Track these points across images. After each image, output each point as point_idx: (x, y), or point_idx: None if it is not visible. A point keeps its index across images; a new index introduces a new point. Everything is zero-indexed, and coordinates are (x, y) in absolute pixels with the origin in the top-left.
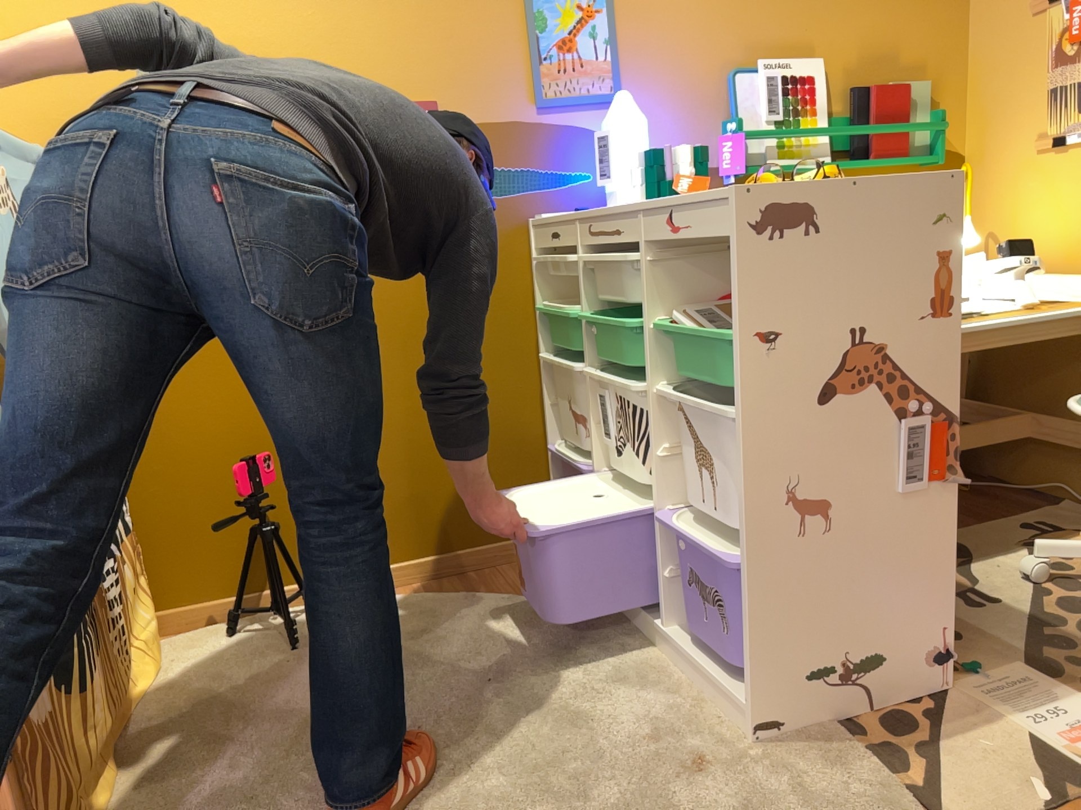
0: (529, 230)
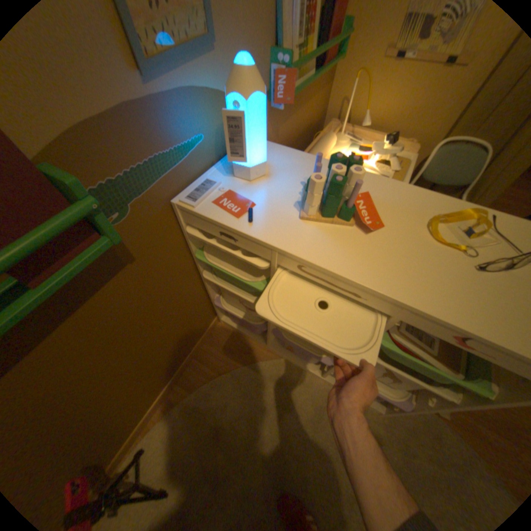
0: (173, 208)
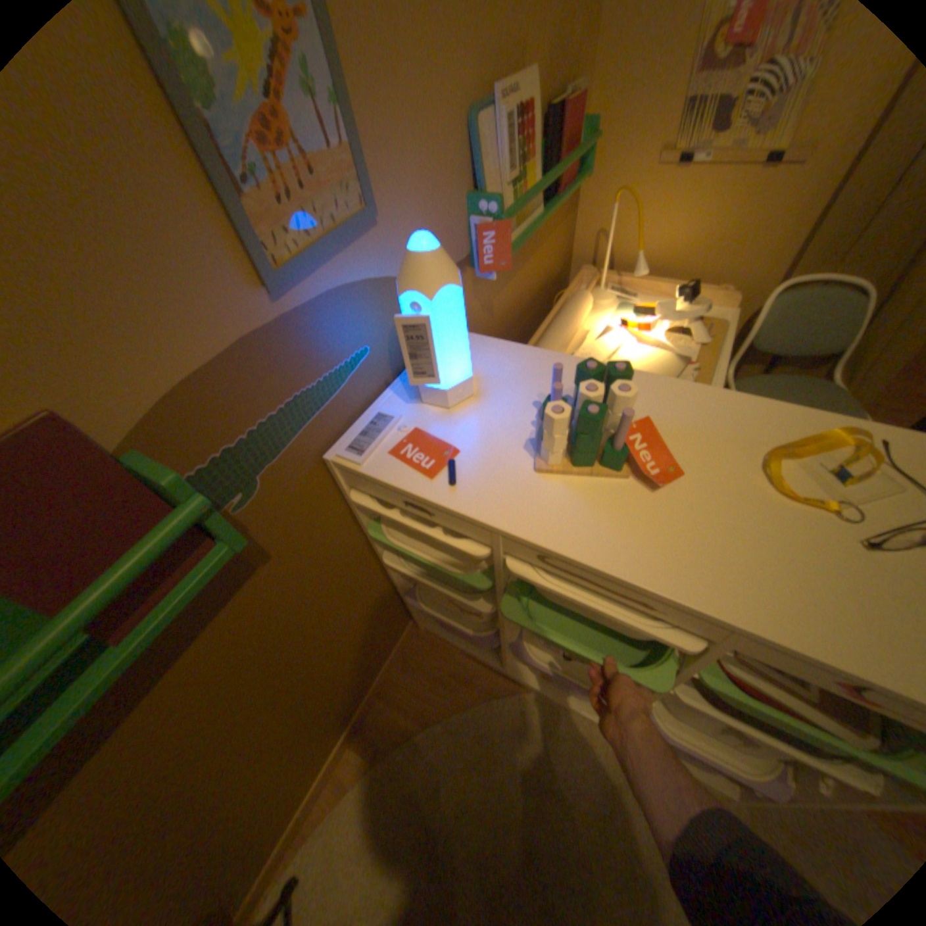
0: (328, 466)
